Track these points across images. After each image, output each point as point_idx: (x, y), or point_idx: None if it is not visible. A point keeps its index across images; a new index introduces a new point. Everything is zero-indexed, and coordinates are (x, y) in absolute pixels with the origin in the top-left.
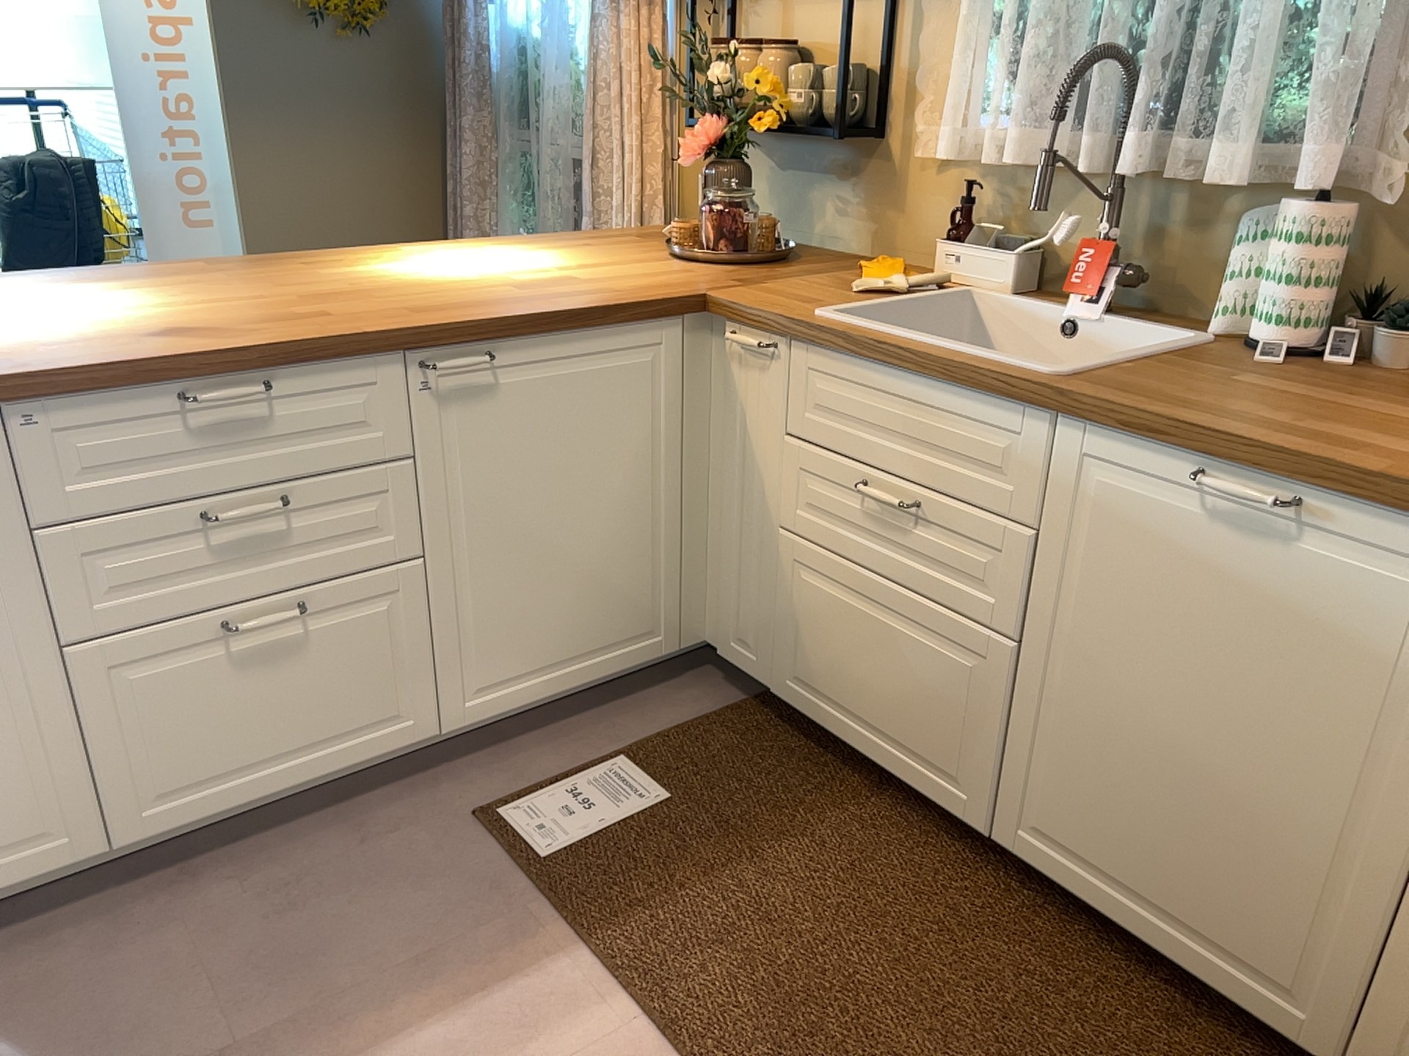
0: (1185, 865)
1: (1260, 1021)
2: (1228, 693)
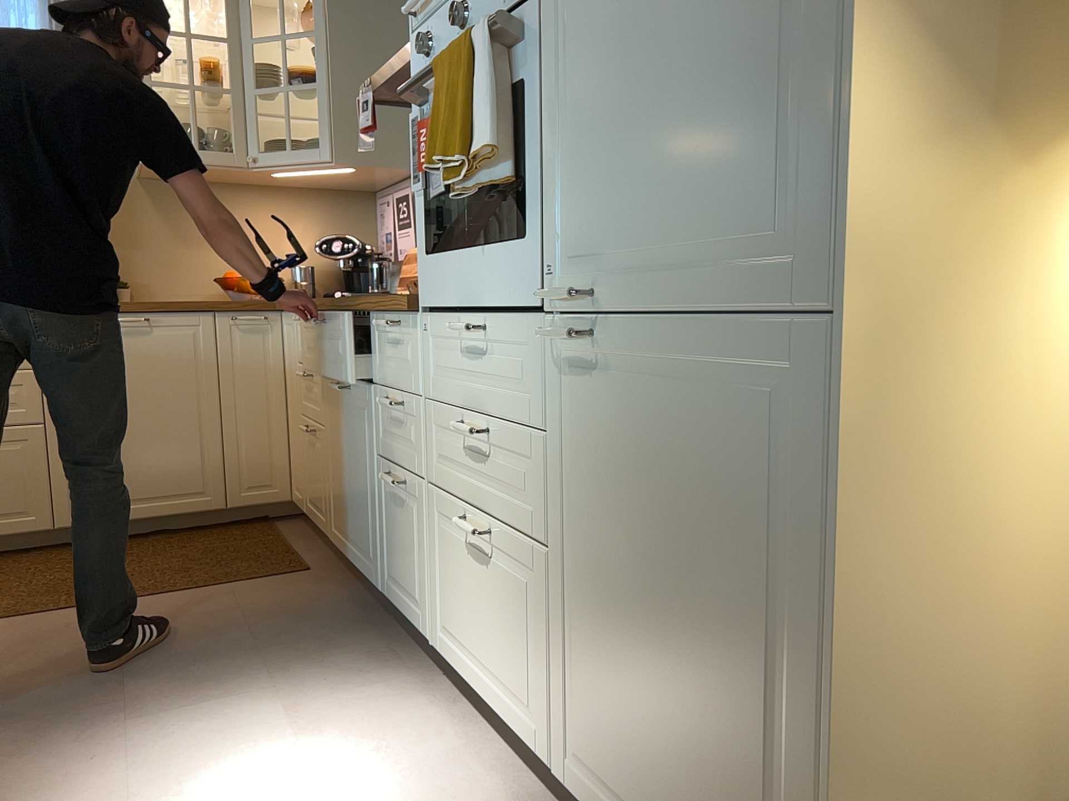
0: (152, 473)
1: (197, 511)
2: (146, 396)
